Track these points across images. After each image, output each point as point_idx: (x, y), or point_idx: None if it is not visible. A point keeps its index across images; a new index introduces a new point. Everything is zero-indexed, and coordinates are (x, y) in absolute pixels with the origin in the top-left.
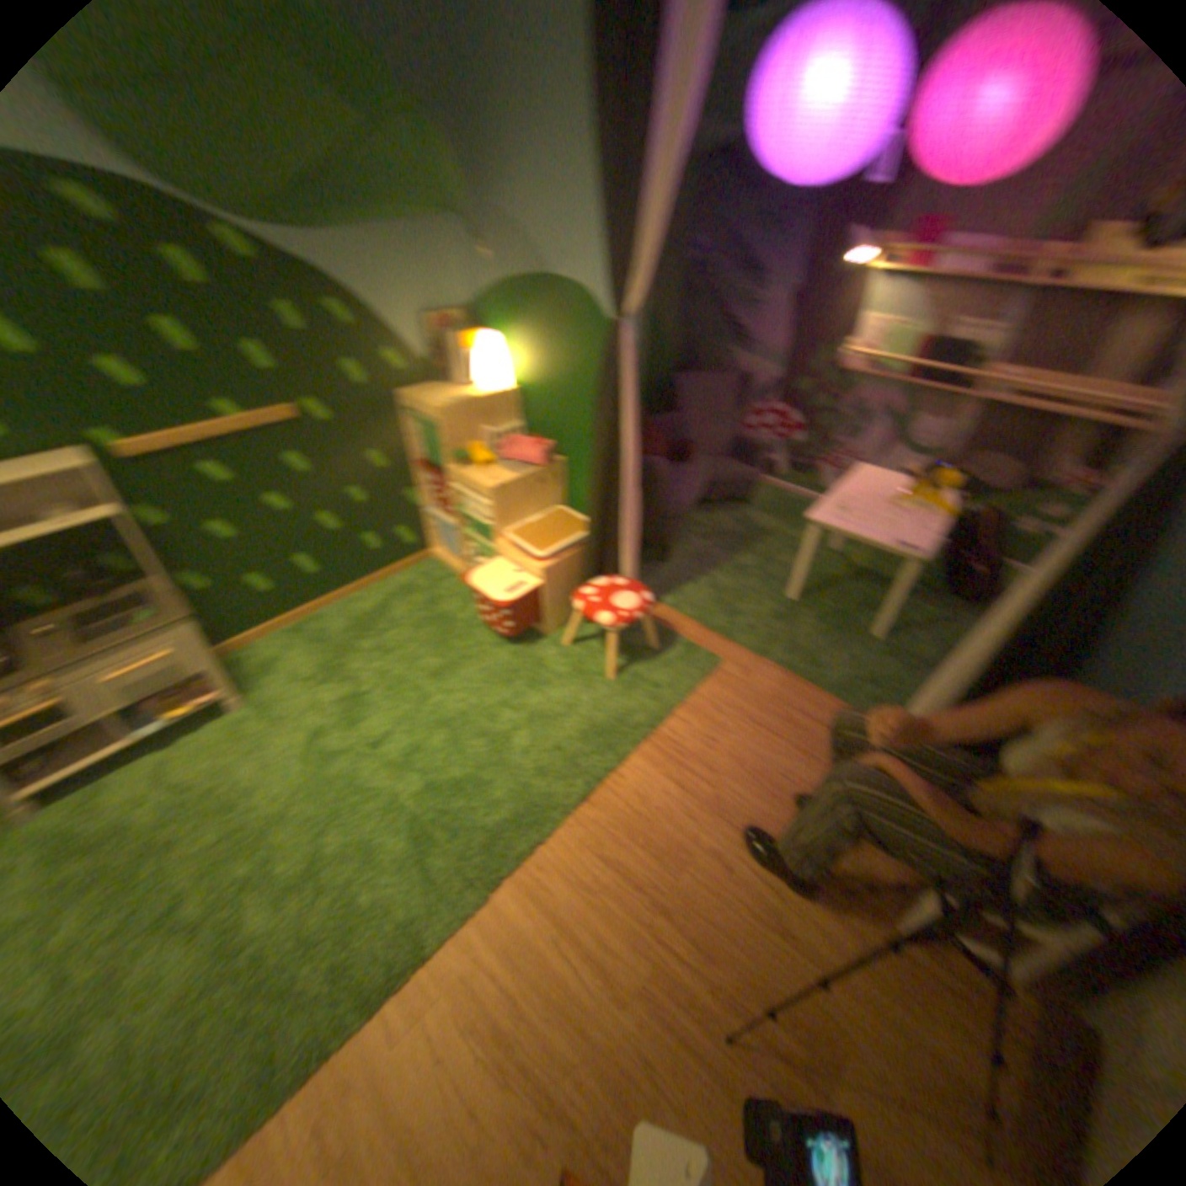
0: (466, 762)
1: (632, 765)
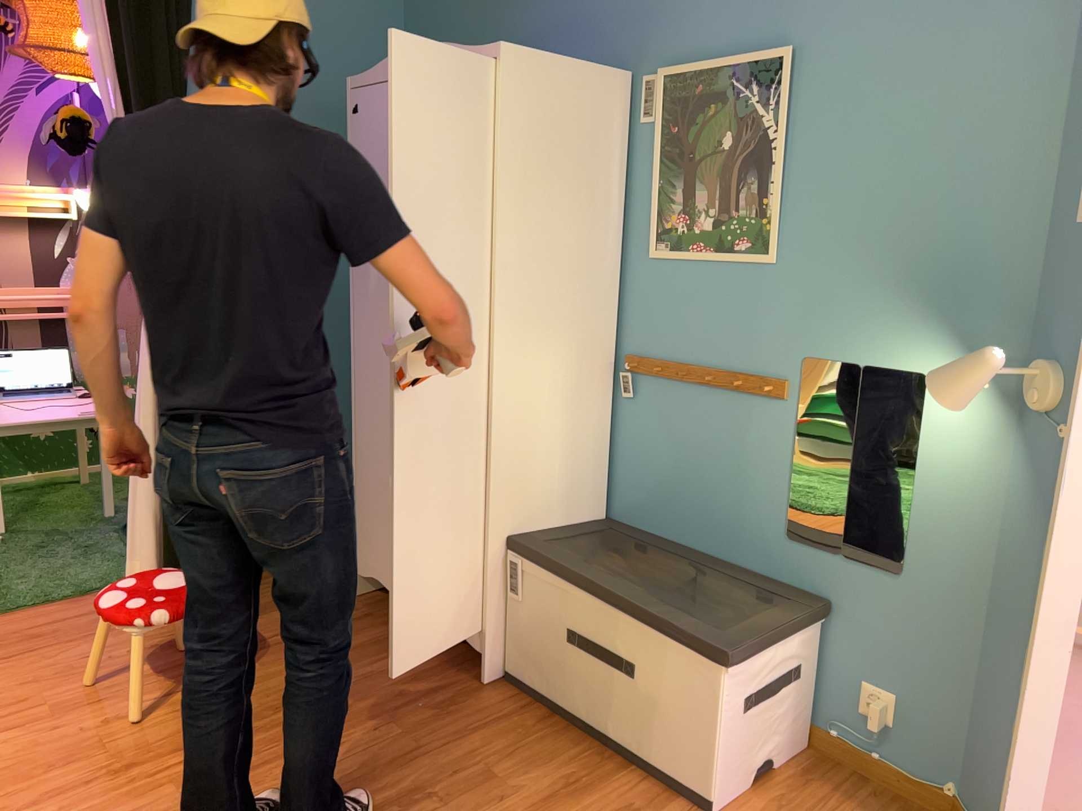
0: None
1: None
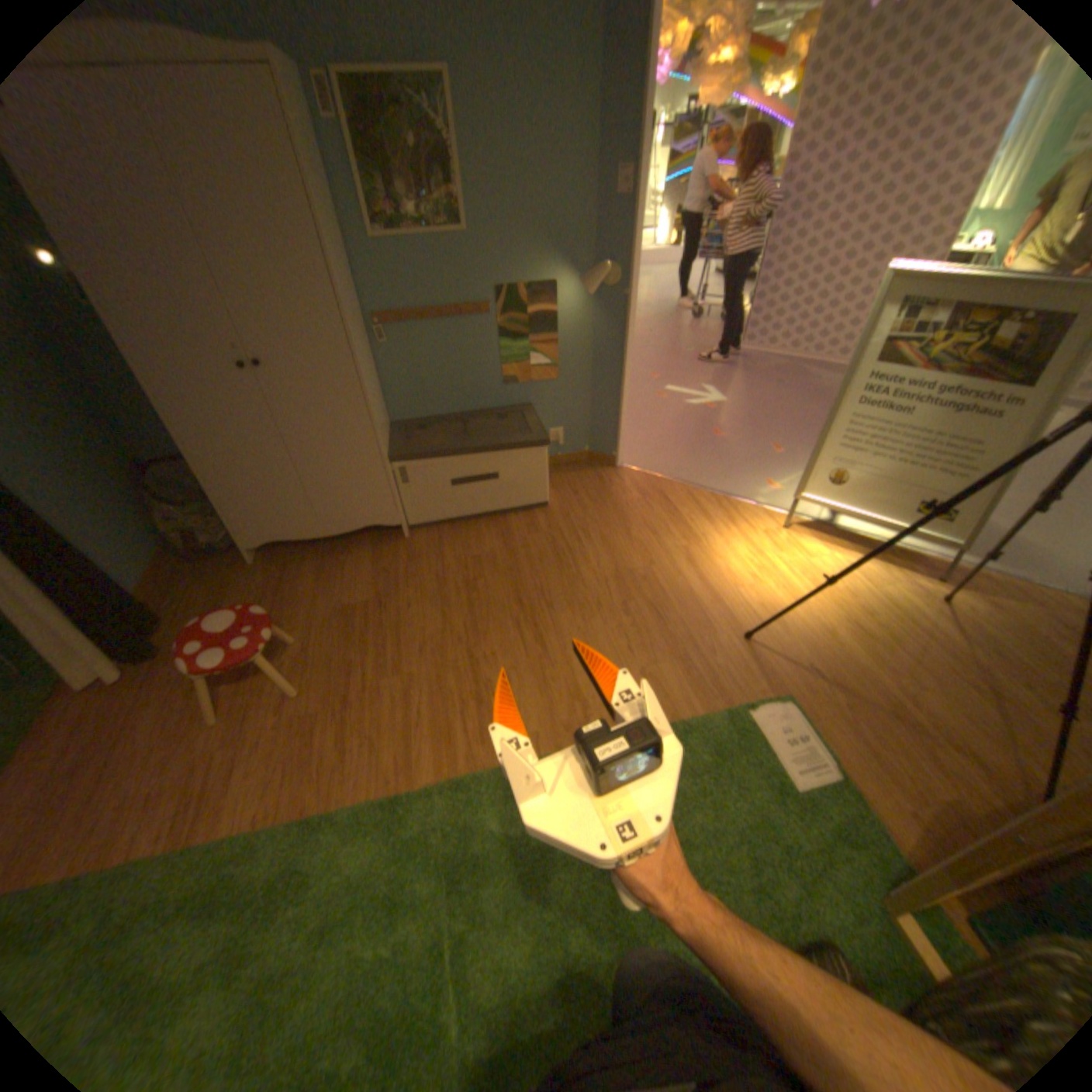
0: (350, 965)
1: (227, 827)
